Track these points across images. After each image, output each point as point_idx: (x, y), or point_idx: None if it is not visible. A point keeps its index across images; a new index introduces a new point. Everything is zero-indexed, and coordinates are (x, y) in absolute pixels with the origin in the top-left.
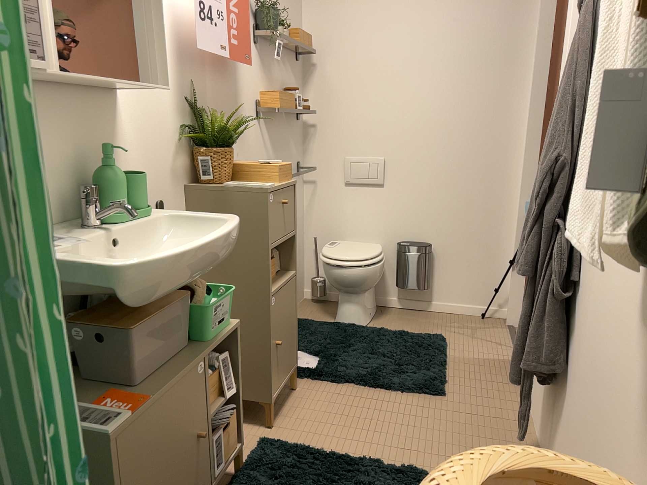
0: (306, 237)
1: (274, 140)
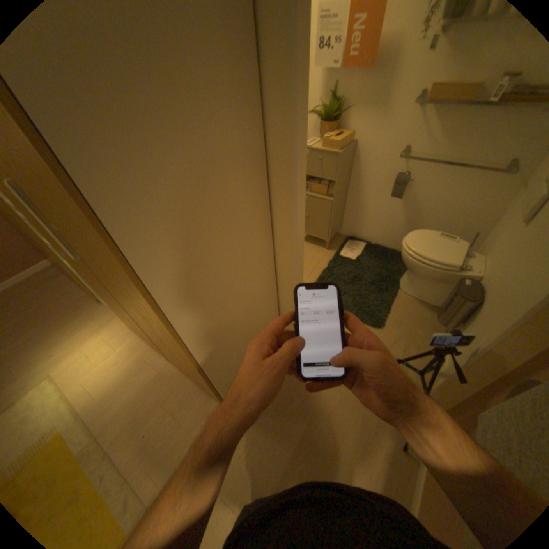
0: (493, 230)
1: (448, 123)
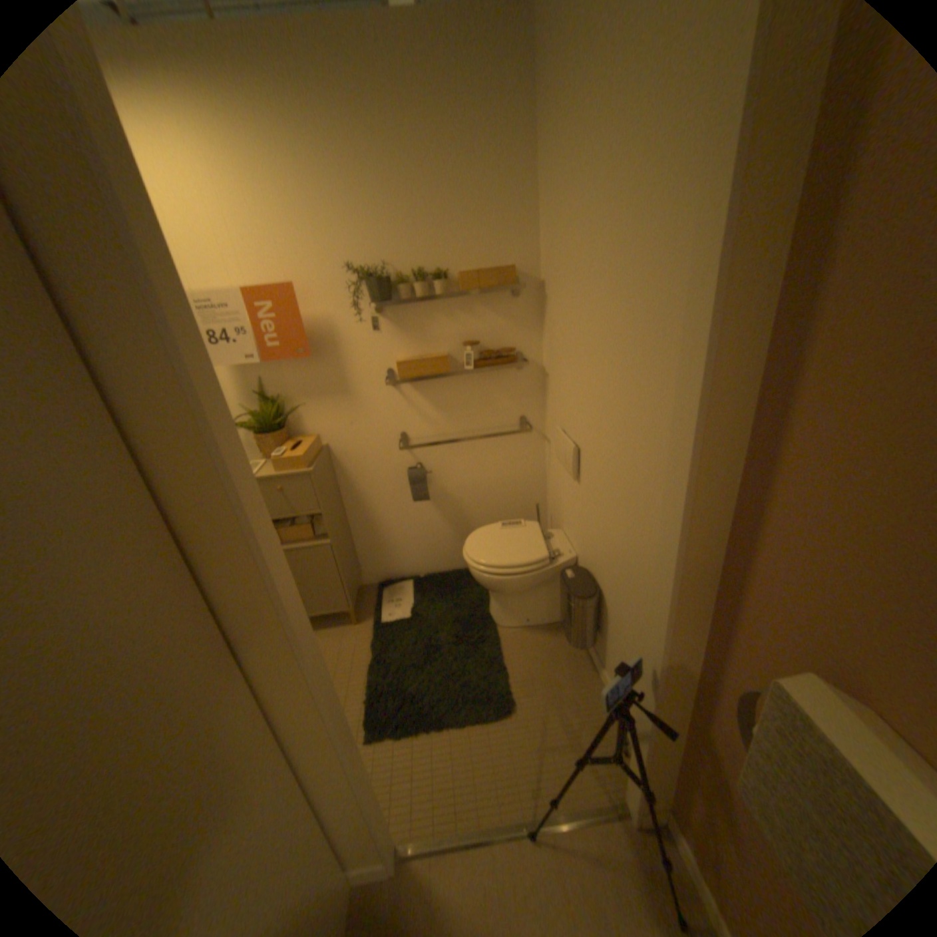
0: (546, 495)
1: (435, 398)
